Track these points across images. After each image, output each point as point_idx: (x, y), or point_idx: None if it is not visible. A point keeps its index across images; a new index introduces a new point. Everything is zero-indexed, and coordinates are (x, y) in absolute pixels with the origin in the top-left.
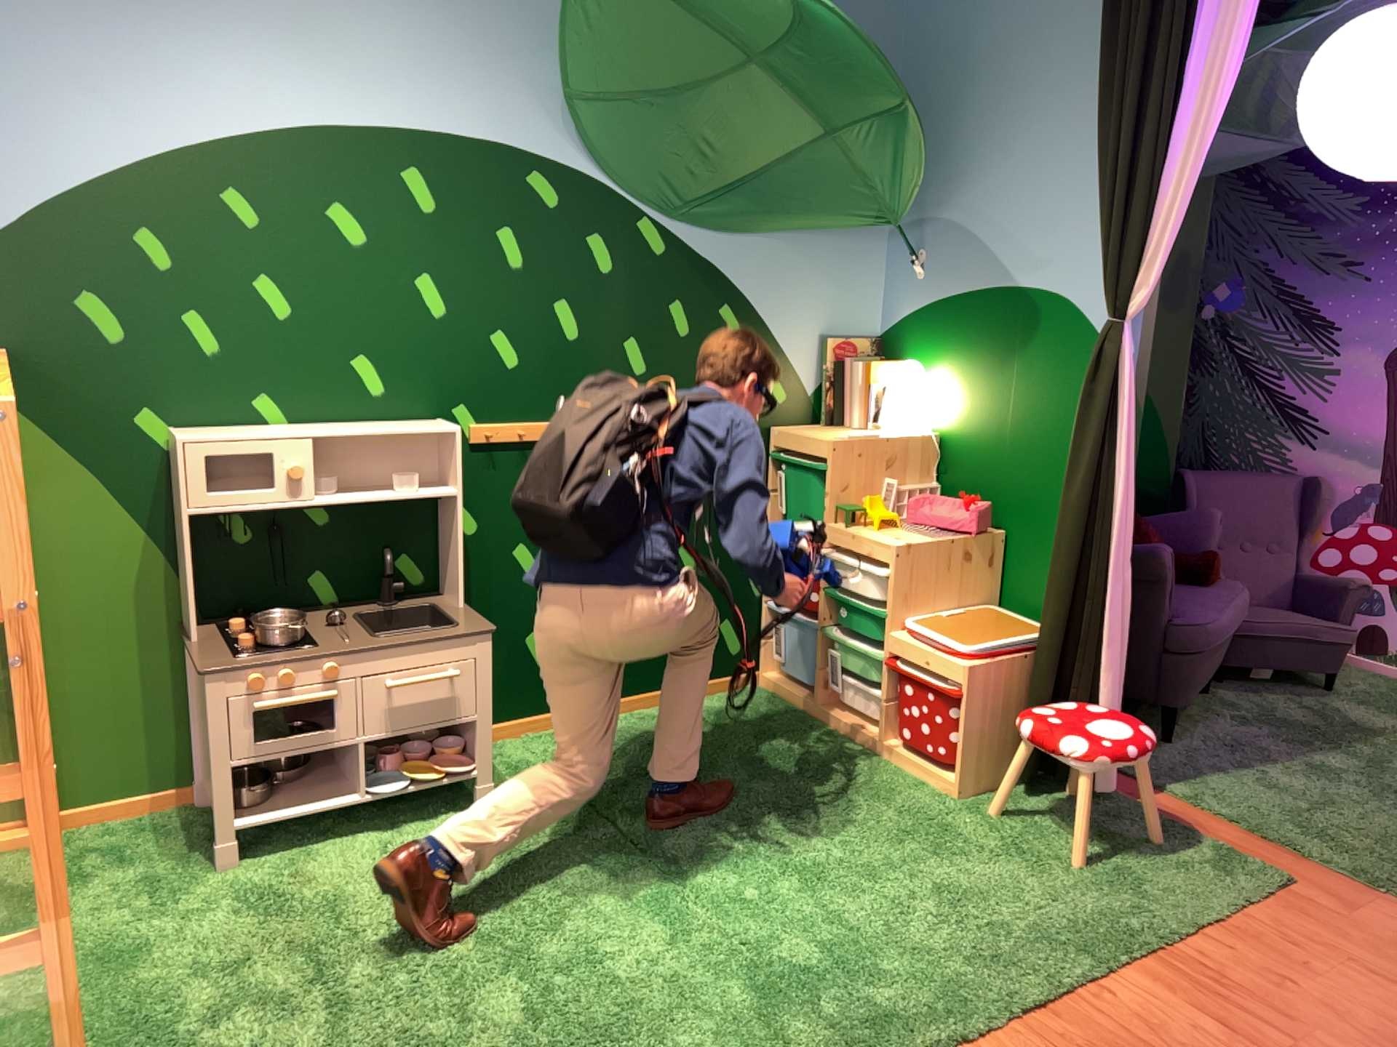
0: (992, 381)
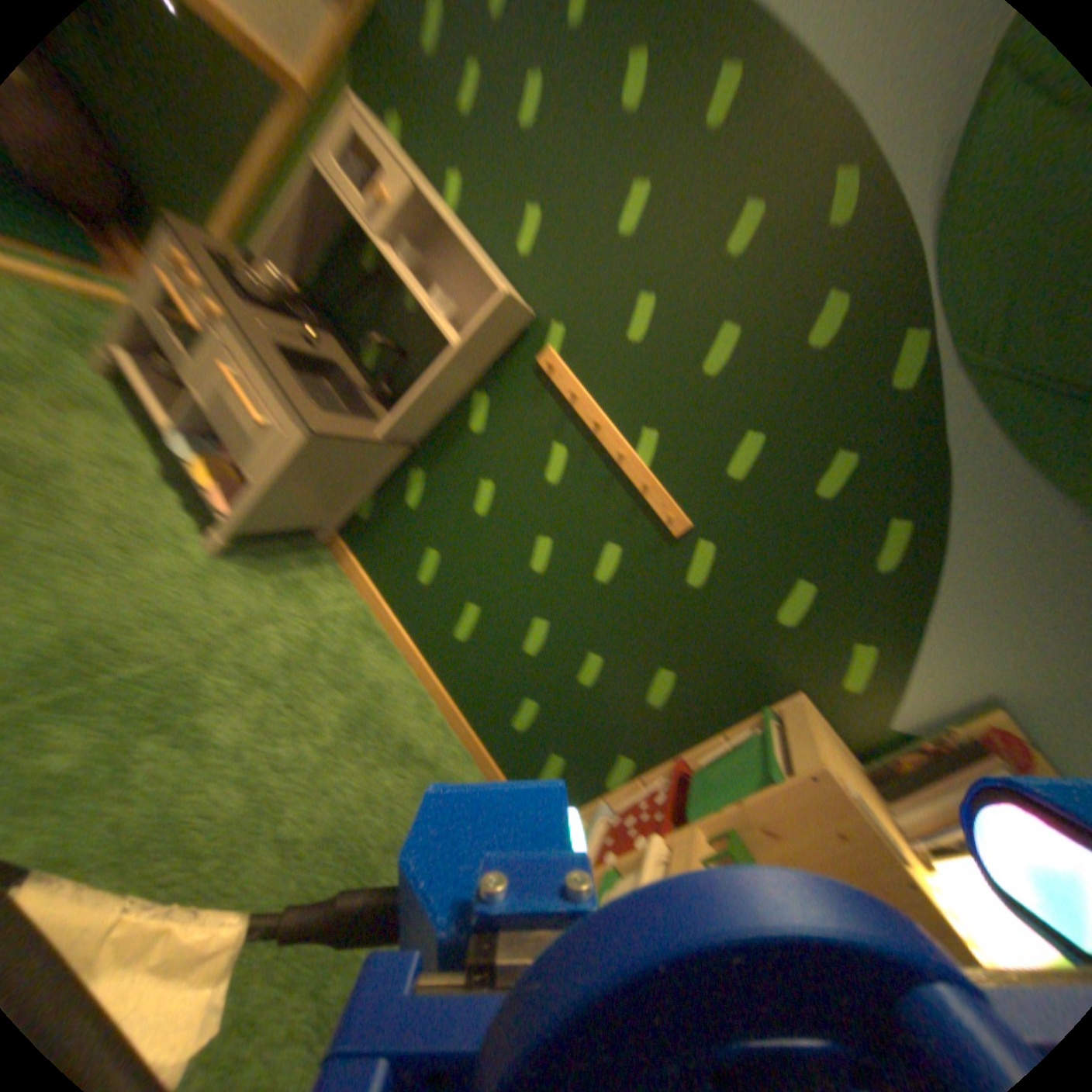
0: None
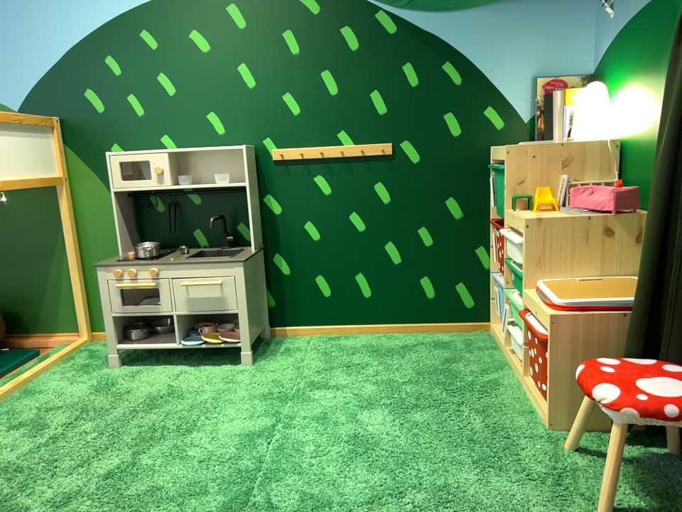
0: (648, 77)
